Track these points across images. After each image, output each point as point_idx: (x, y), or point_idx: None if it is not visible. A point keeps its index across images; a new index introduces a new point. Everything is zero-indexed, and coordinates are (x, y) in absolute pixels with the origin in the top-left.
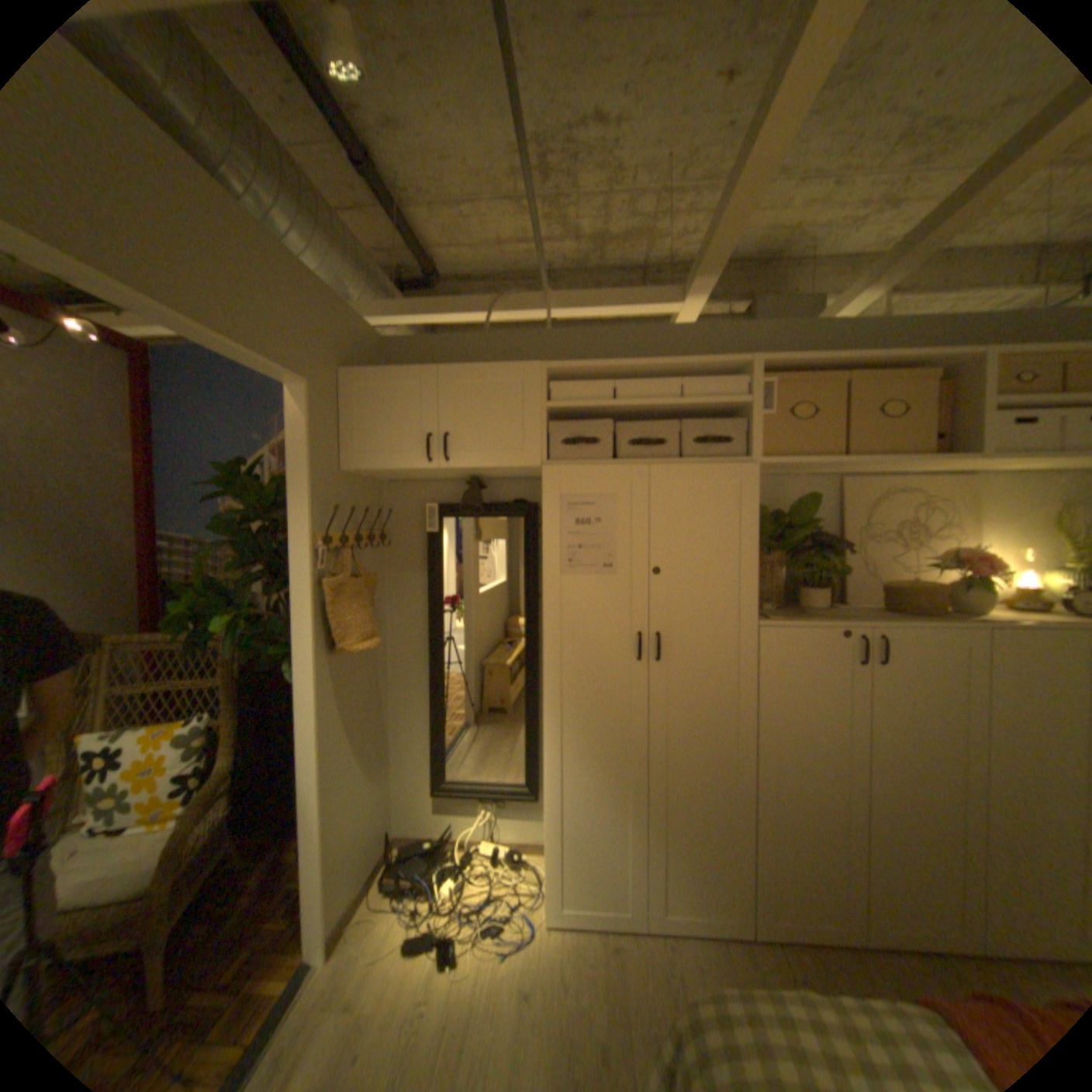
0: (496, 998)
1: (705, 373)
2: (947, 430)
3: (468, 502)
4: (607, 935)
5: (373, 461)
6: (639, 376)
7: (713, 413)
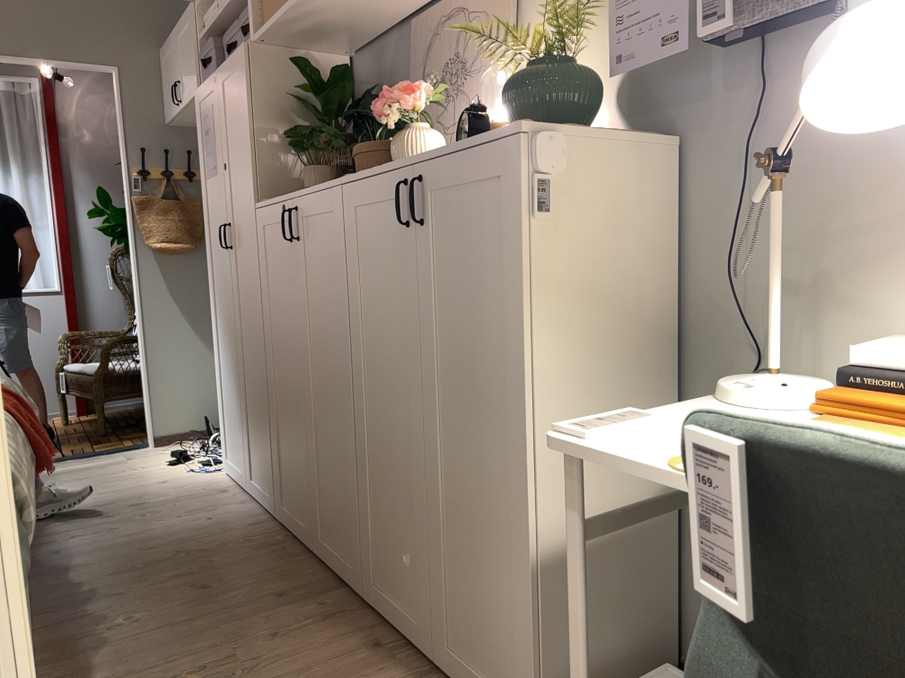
0: (159, 477)
1: None
2: None
3: None
4: (238, 485)
5: (168, 113)
6: None
7: None
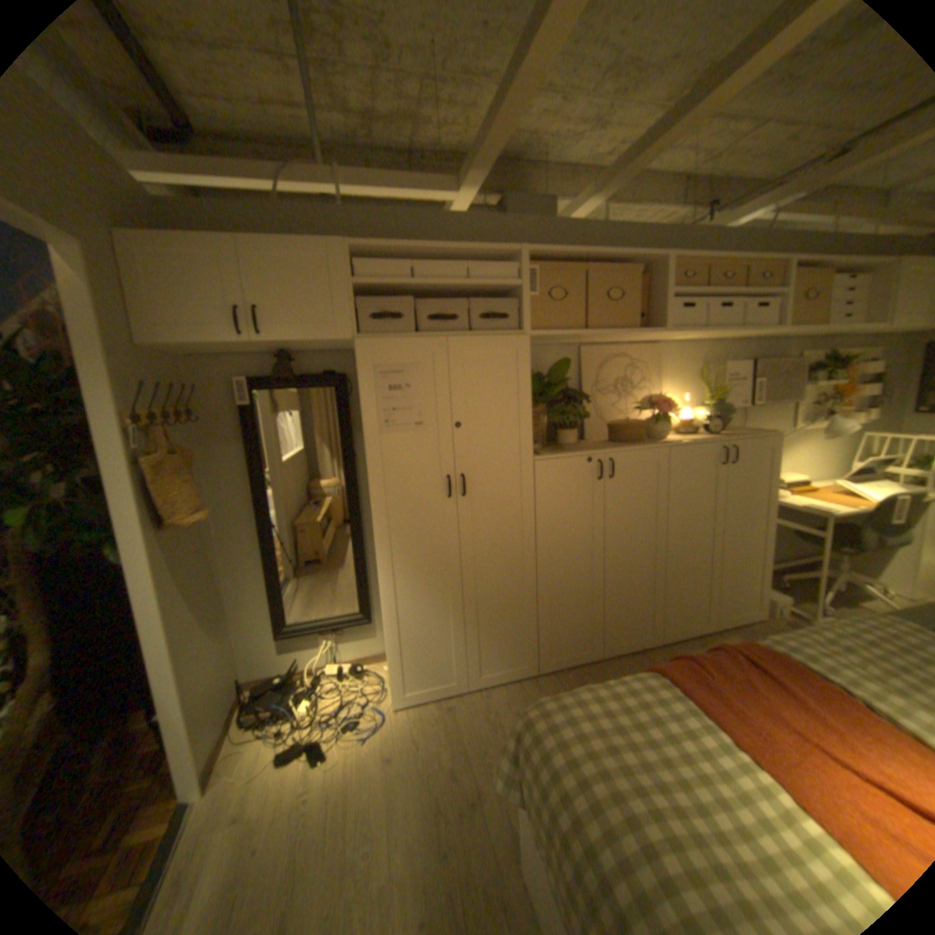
0: (364, 768)
1: (485, 257)
2: (645, 311)
3: (278, 374)
4: (440, 700)
5: (175, 334)
6: (432, 257)
7: (491, 293)
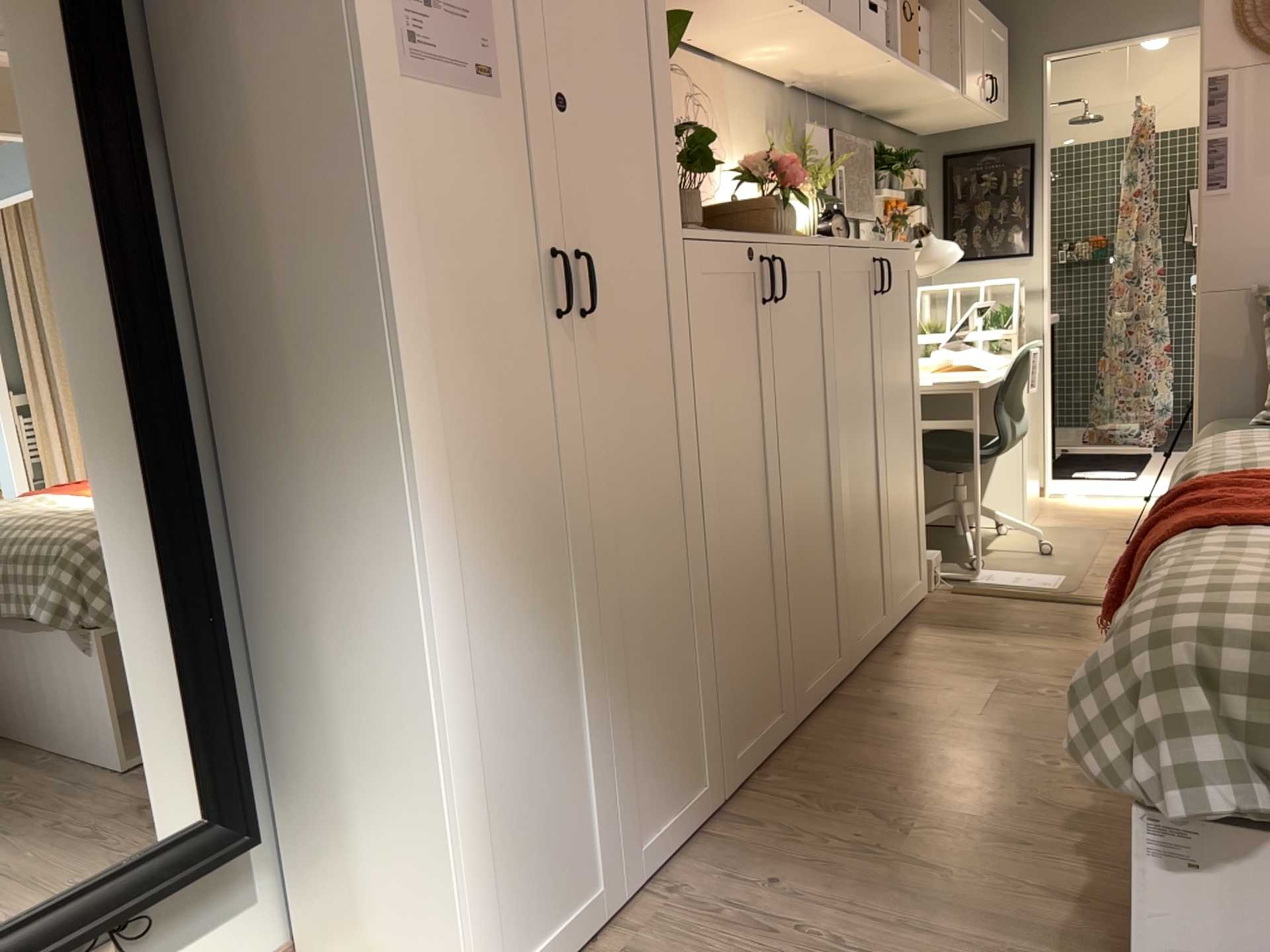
0: None
1: None
2: None
3: None
4: None
5: None
6: None
7: None
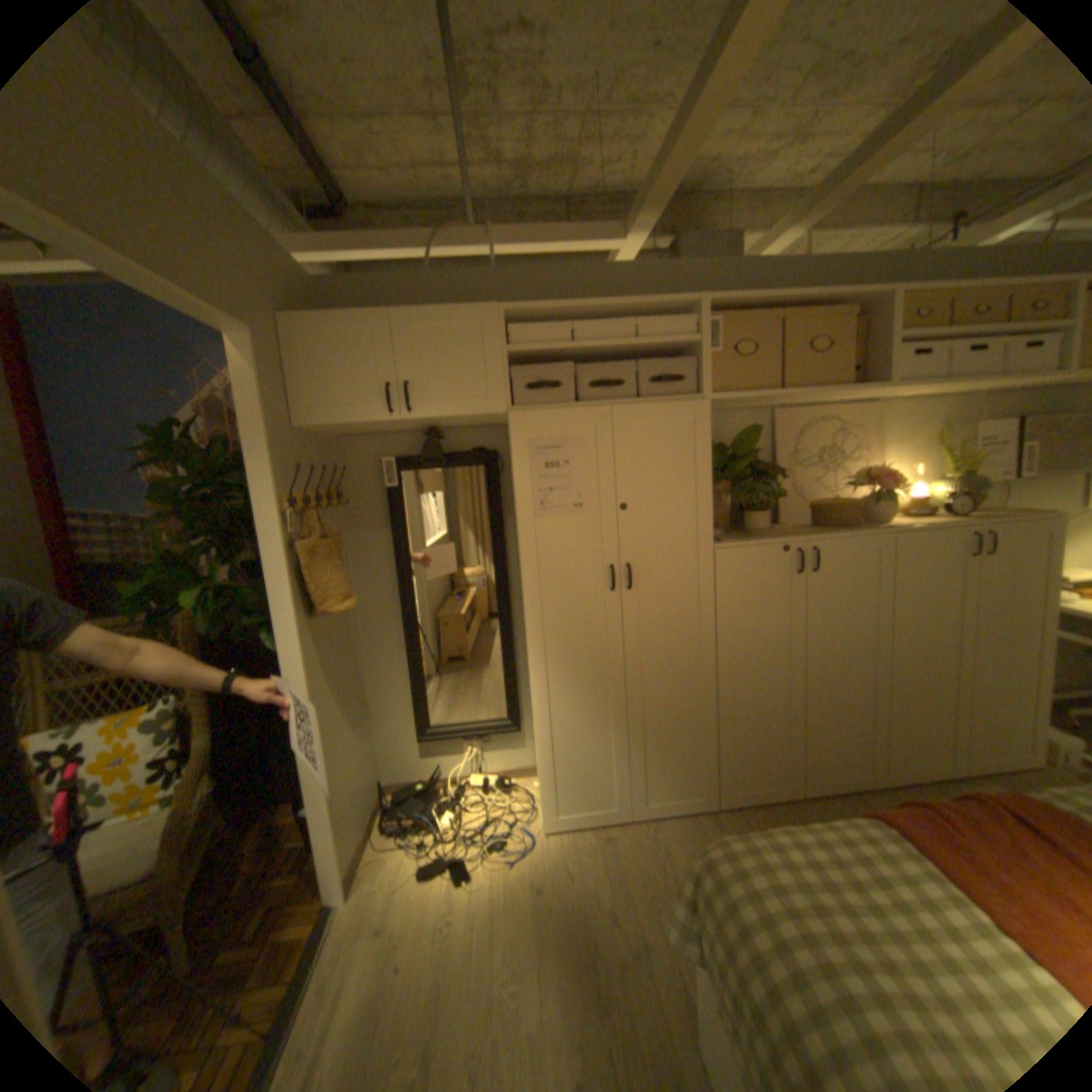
0: (512, 897)
1: (655, 312)
2: (860, 362)
3: (426, 454)
4: (598, 829)
5: (329, 415)
6: (594, 316)
7: (663, 352)
